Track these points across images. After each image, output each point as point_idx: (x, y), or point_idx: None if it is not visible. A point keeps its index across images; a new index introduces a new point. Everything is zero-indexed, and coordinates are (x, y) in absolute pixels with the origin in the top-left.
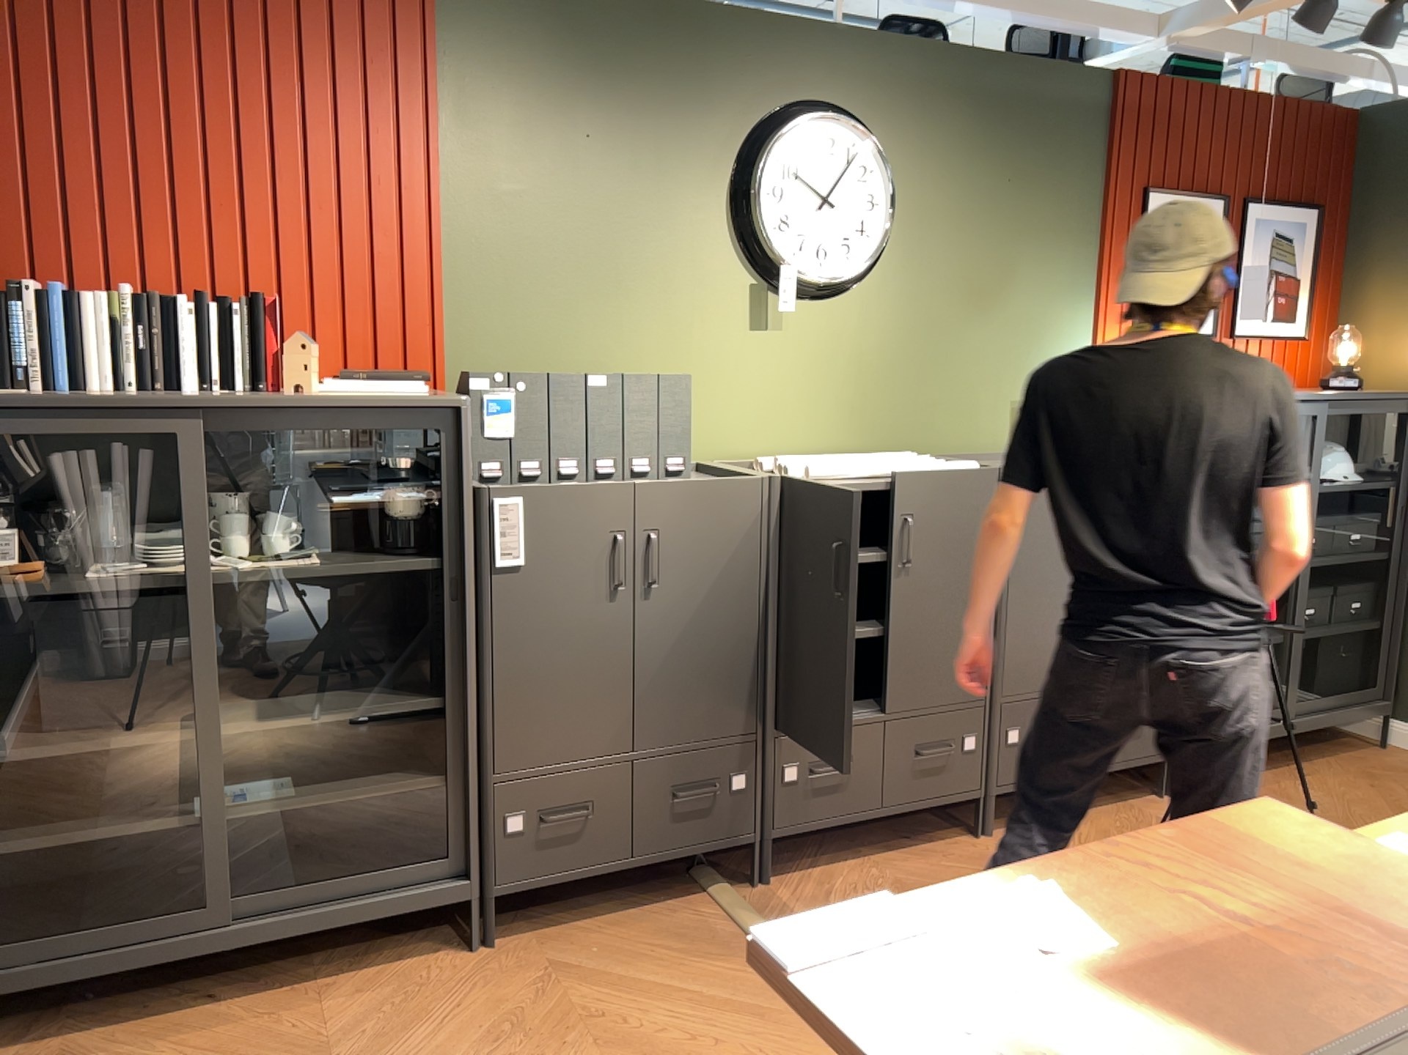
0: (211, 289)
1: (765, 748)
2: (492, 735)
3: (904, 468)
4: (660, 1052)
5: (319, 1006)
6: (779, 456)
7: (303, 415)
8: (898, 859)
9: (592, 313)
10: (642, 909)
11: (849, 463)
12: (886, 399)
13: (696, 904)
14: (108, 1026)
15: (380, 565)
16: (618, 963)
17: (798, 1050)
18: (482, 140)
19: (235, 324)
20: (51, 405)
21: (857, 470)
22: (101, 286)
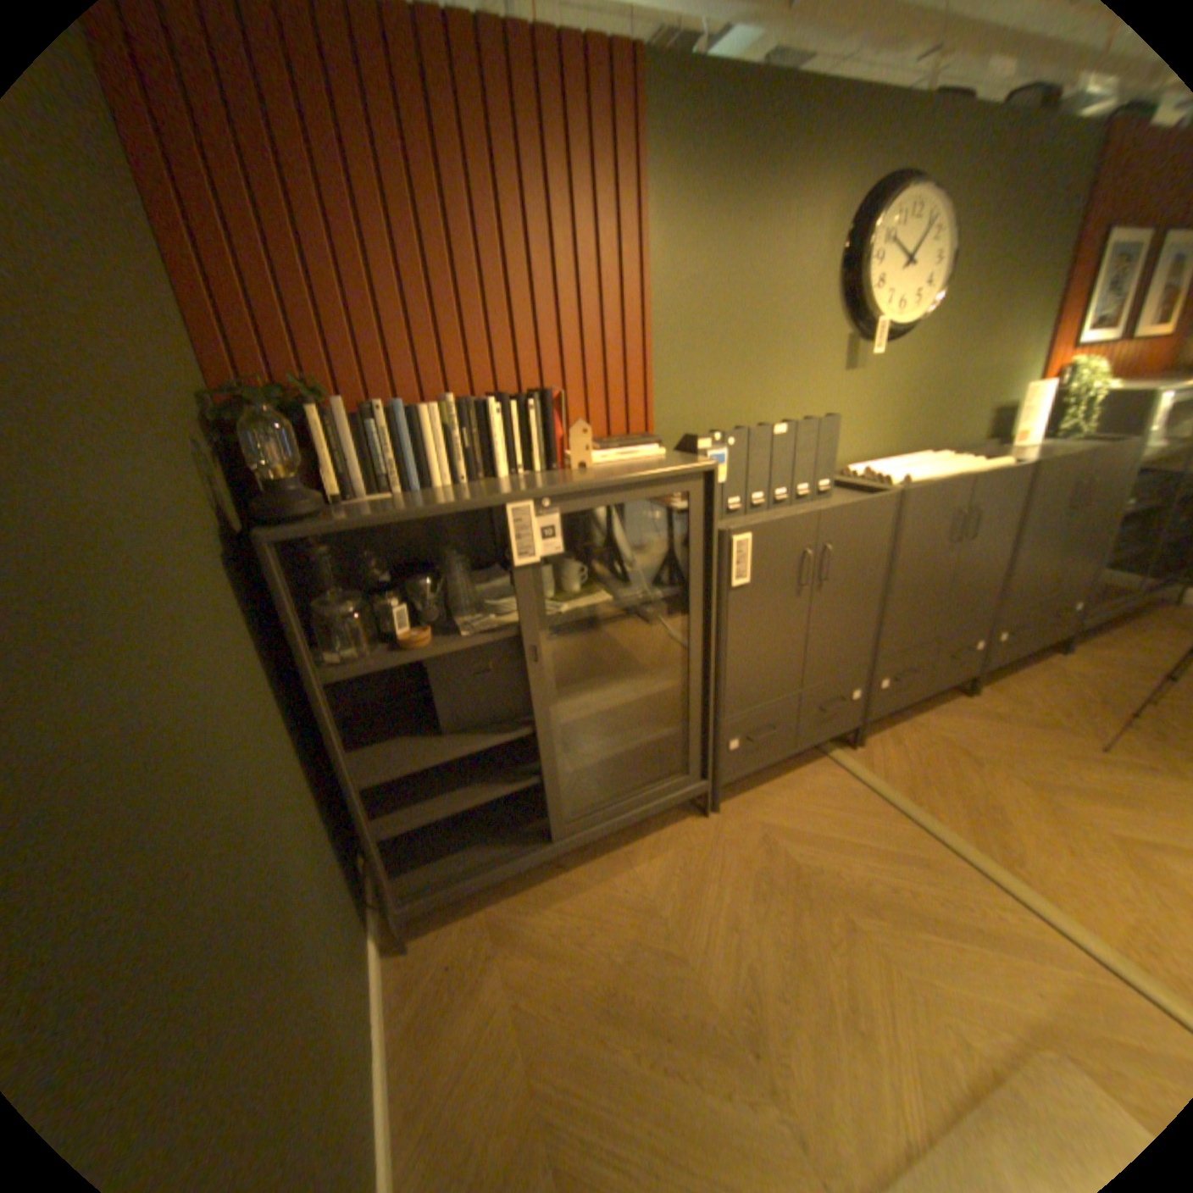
0: (492, 386)
1: (874, 671)
2: (725, 696)
3: (969, 469)
4: (880, 902)
5: (635, 873)
6: (853, 463)
7: (605, 491)
8: (932, 720)
9: (746, 371)
10: (796, 773)
11: (927, 468)
12: (920, 413)
13: (827, 767)
14: (510, 901)
15: (654, 595)
16: (806, 823)
17: (973, 896)
18: (676, 228)
19: (530, 416)
20: (428, 514)
21: (941, 475)
22: (413, 393)
